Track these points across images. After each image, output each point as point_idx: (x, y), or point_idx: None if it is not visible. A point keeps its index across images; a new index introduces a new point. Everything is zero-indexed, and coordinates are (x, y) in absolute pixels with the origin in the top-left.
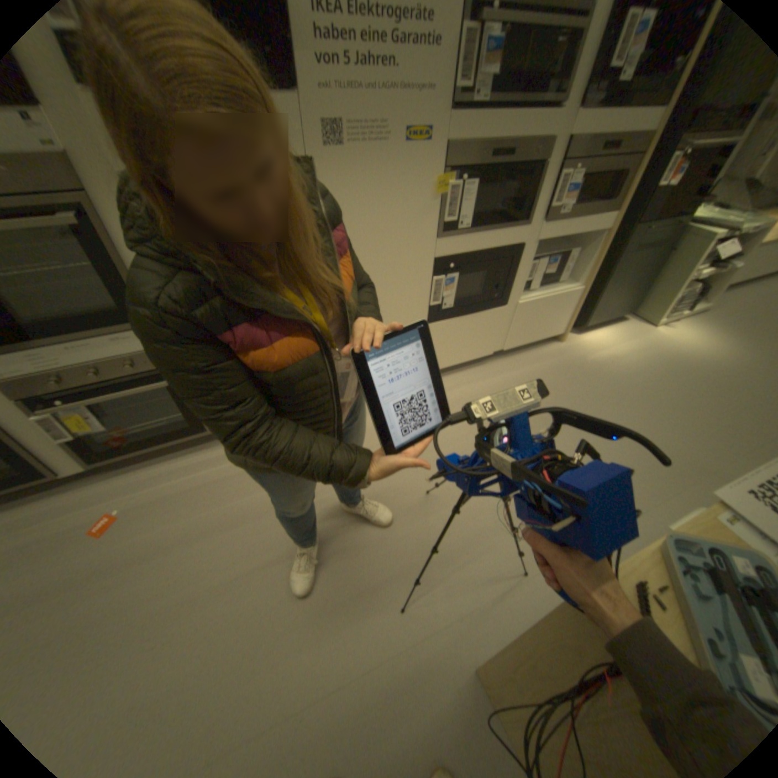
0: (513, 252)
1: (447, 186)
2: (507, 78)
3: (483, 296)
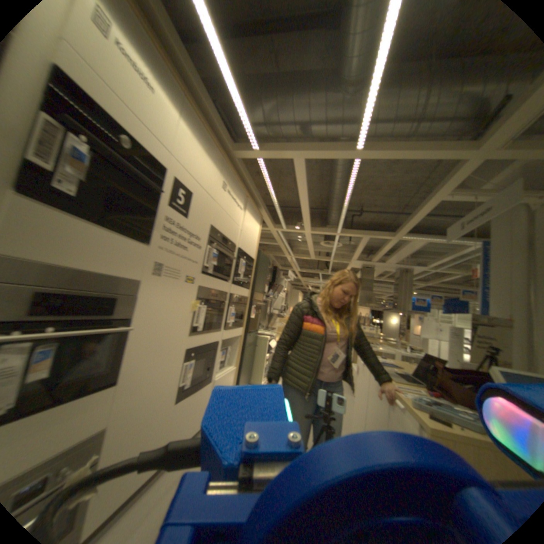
0: (216, 345)
1: (195, 307)
2: (217, 267)
3: (204, 376)
